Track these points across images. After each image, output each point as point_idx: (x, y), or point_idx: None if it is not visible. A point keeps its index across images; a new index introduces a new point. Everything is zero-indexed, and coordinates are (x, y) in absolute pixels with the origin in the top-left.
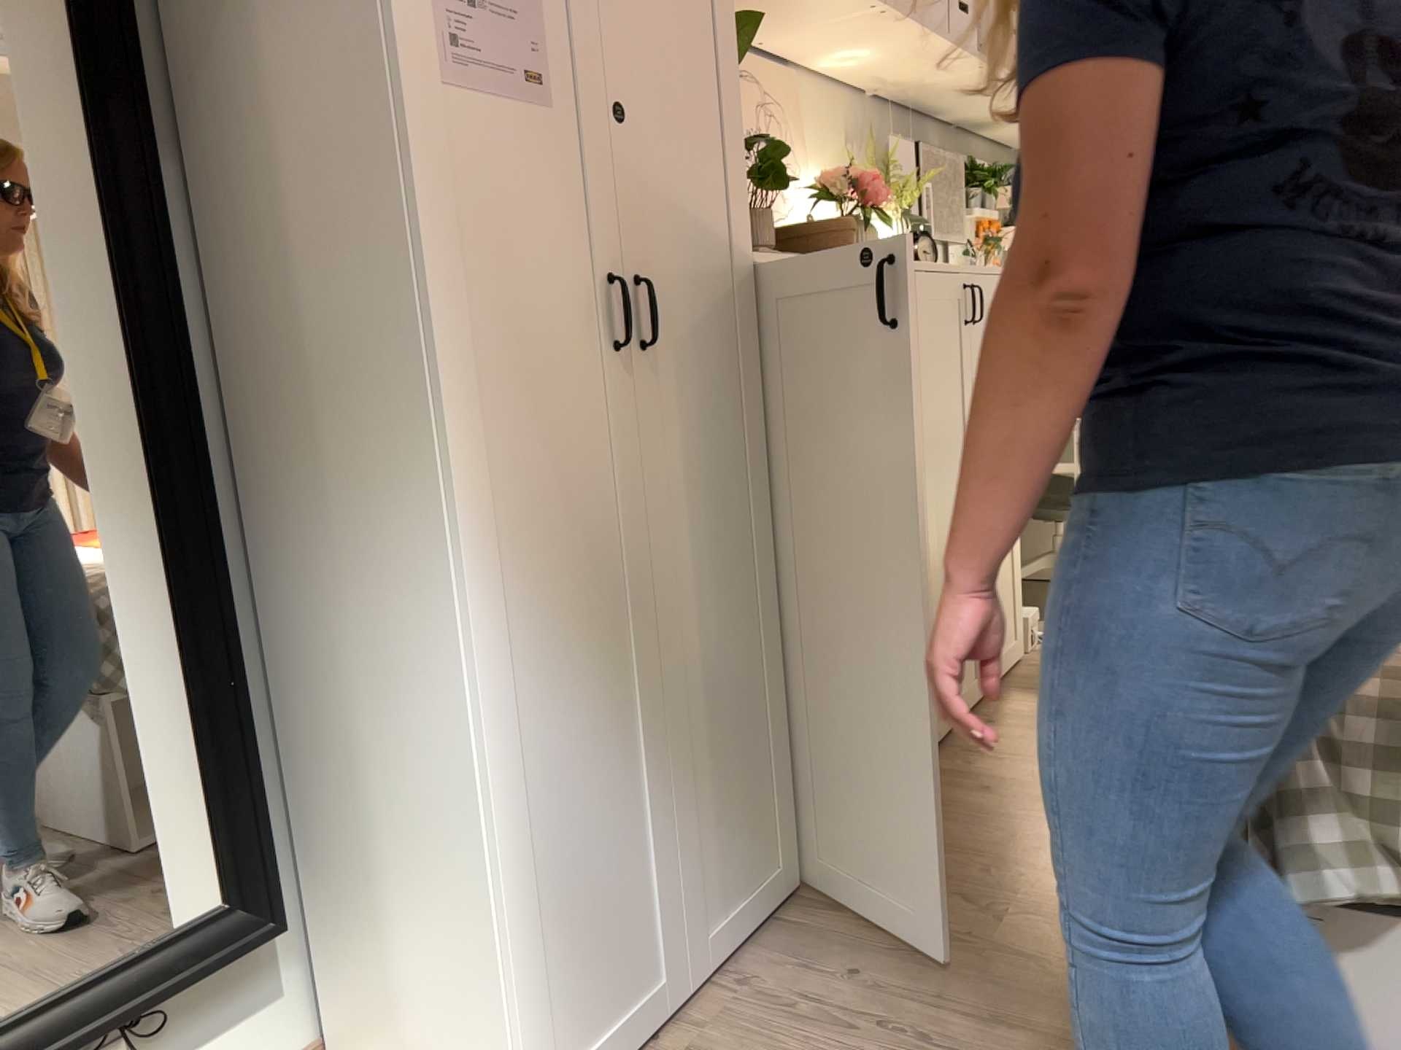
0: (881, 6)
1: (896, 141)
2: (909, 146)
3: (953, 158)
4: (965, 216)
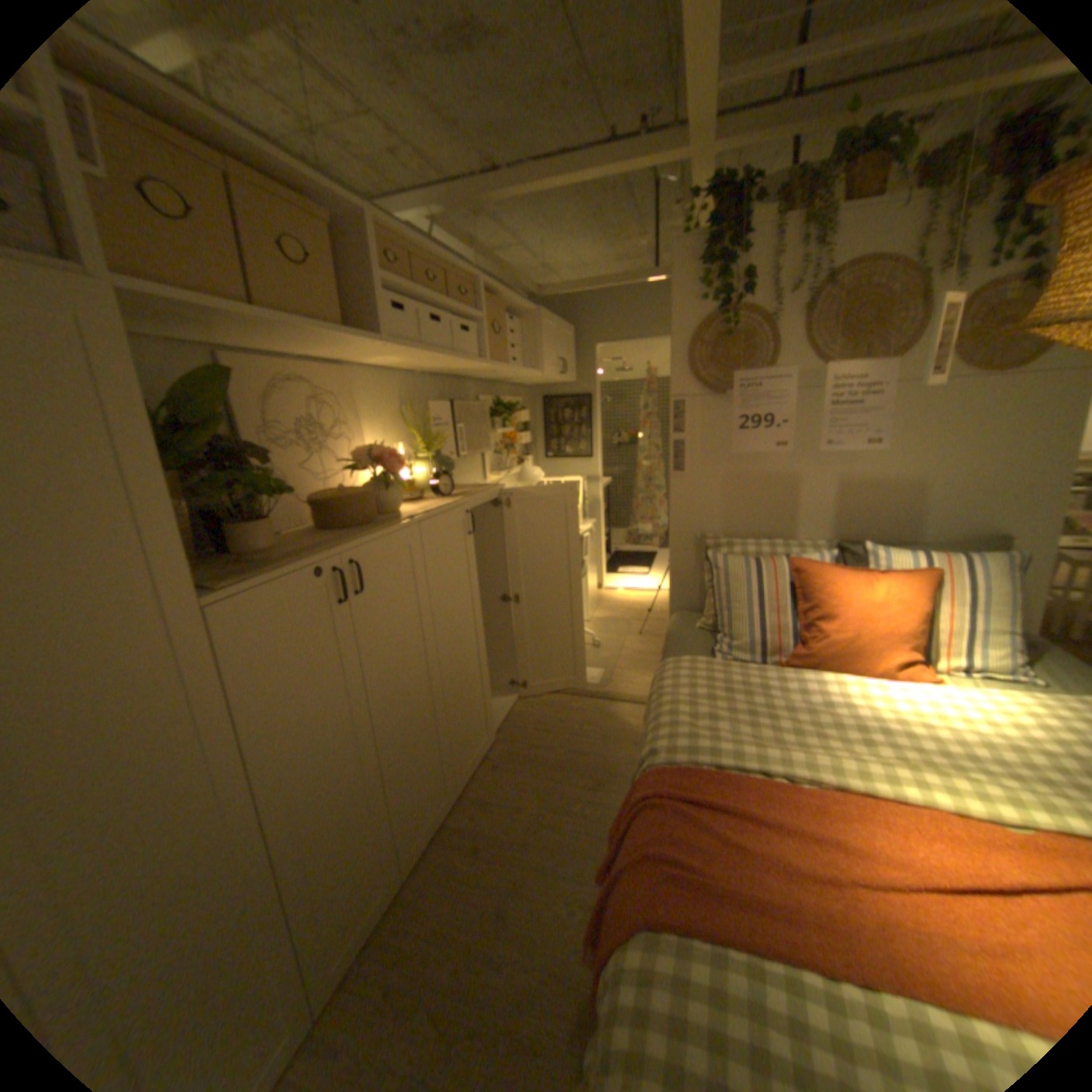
0: (382, 340)
1: (435, 403)
2: (445, 403)
3: (480, 403)
4: (491, 435)
